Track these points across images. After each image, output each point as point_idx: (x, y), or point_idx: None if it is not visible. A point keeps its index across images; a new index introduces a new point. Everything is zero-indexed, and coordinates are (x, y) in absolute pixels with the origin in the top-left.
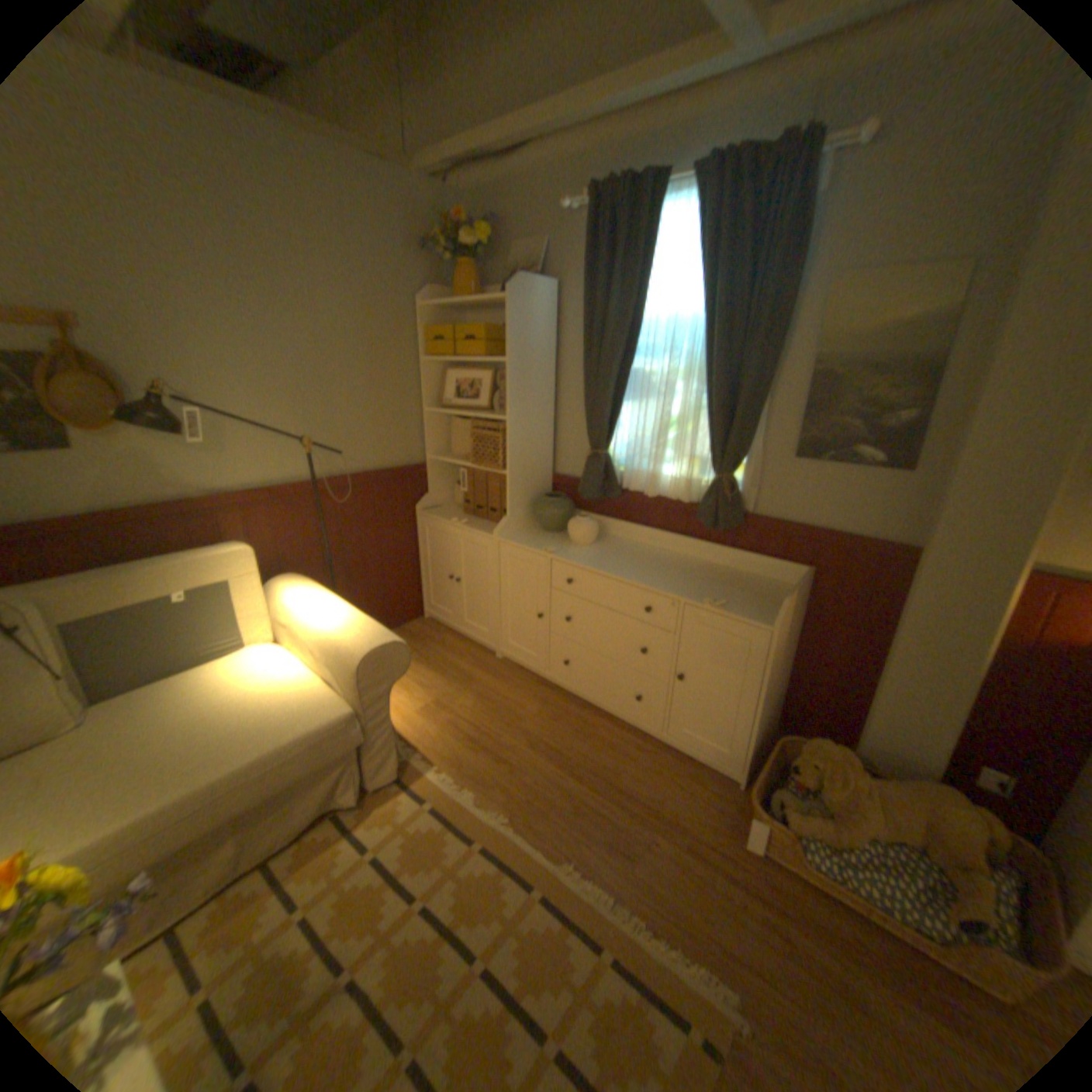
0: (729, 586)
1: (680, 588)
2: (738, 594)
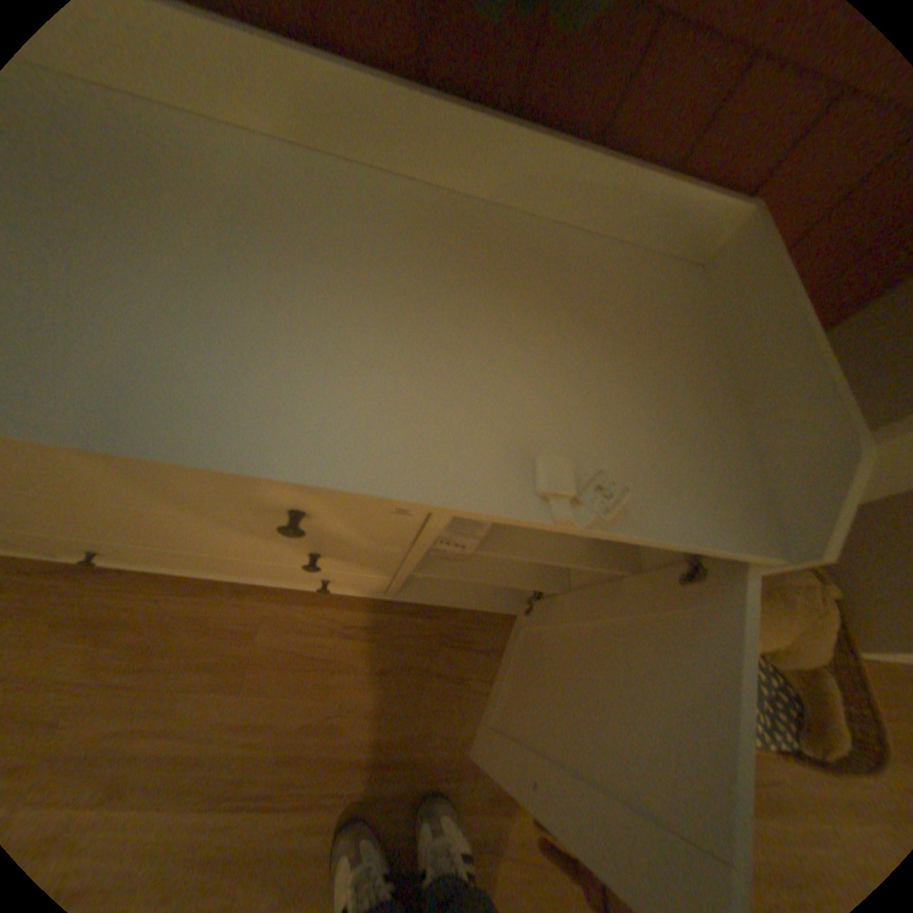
0: (559, 325)
1: (419, 414)
2: (603, 367)
